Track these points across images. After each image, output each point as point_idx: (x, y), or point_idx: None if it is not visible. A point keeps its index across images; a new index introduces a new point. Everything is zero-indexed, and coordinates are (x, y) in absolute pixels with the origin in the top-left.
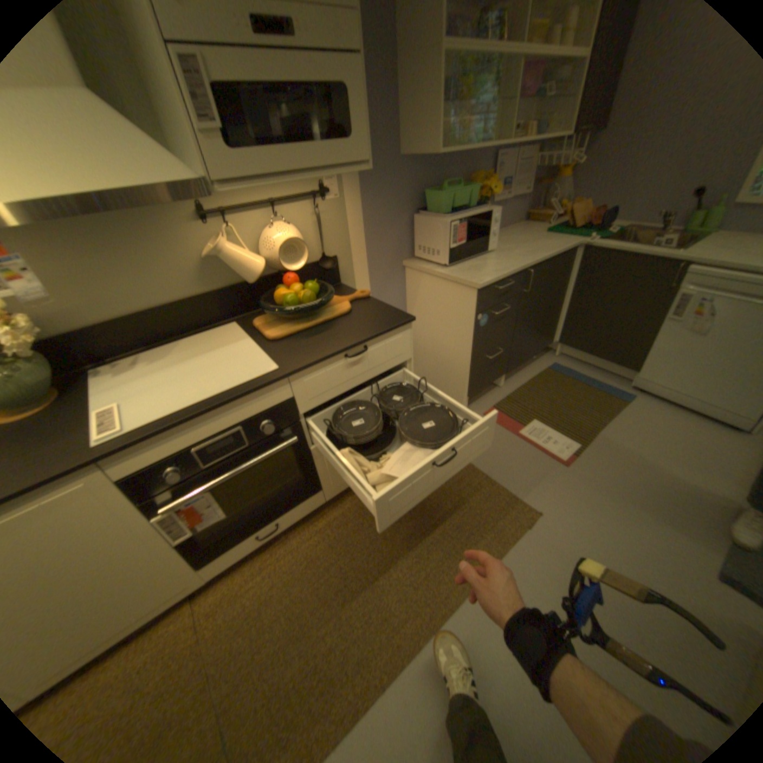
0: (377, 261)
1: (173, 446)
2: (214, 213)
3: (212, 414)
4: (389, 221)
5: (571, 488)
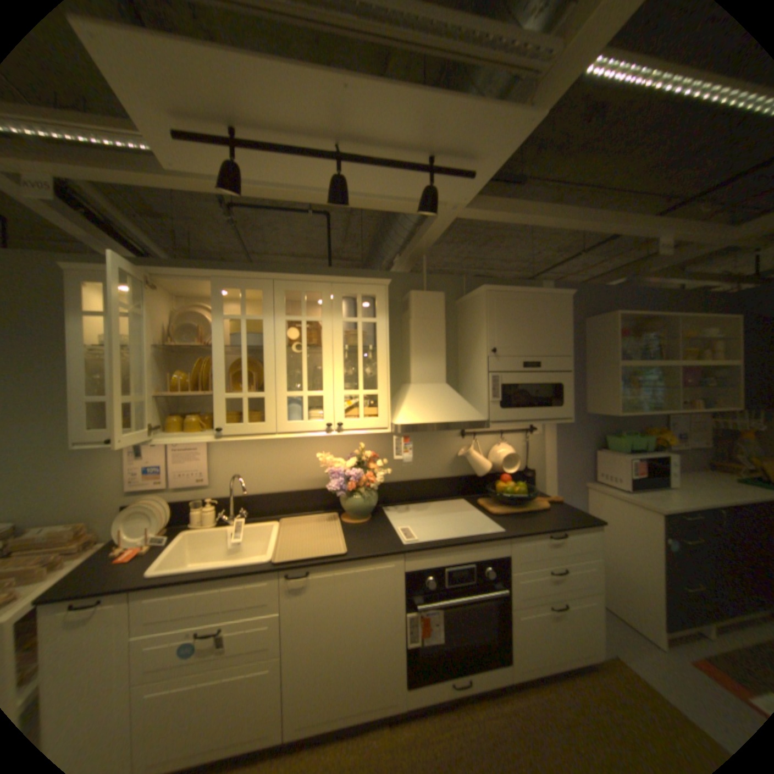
0: (565, 479)
1: (438, 562)
2: (469, 434)
3: (464, 549)
4: (576, 453)
5: None
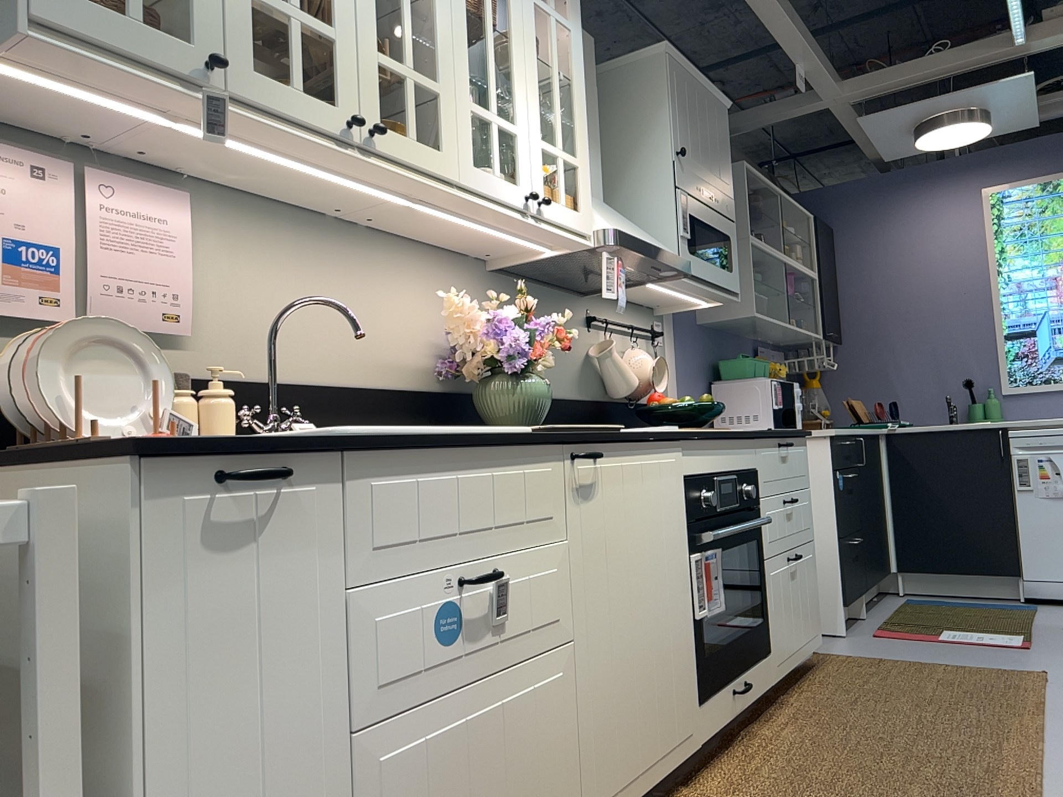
0: None
1: (709, 464)
2: (597, 324)
3: (726, 446)
4: (695, 385)
5: (1052, 656)
